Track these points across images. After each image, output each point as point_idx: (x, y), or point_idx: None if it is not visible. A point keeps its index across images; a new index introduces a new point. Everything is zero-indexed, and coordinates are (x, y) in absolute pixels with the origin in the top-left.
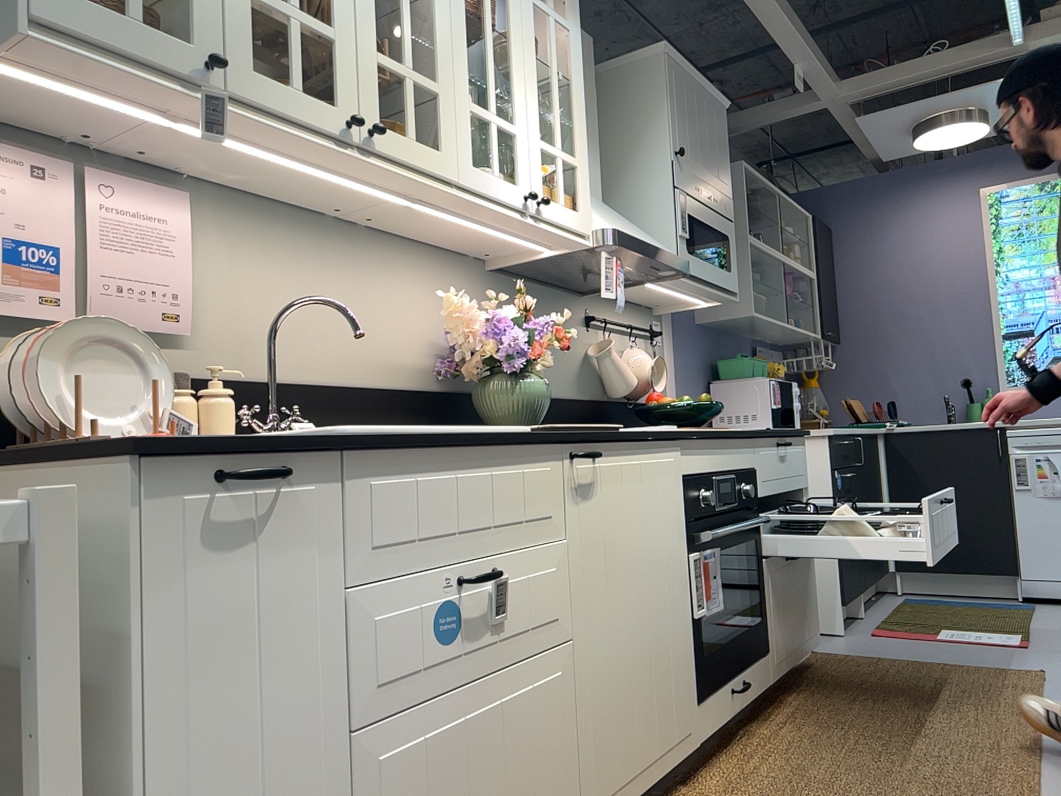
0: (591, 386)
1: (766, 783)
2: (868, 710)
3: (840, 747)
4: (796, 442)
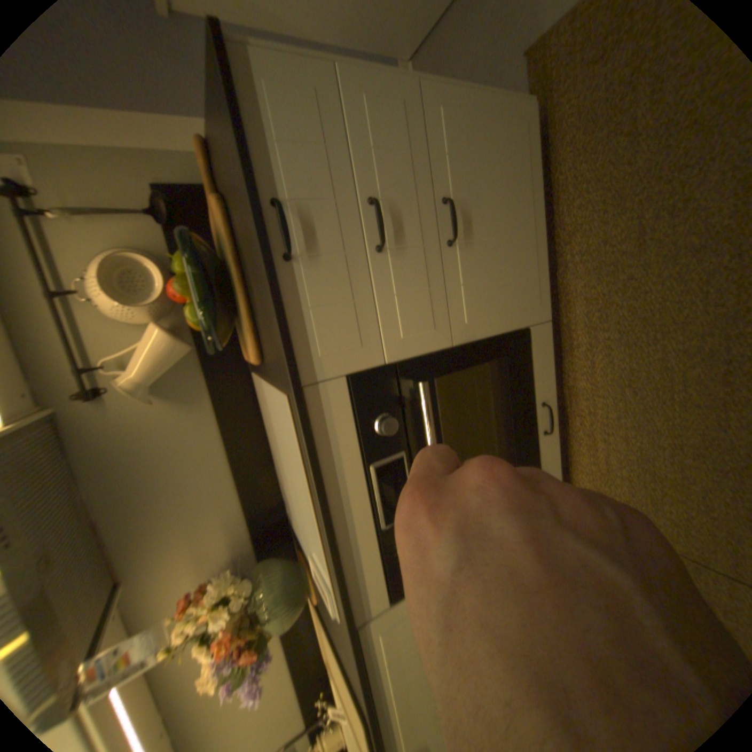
0: (192, 378)
1: (629, 492)
2: (674, 263)
3: (672, 401)
4: (261, 135)
